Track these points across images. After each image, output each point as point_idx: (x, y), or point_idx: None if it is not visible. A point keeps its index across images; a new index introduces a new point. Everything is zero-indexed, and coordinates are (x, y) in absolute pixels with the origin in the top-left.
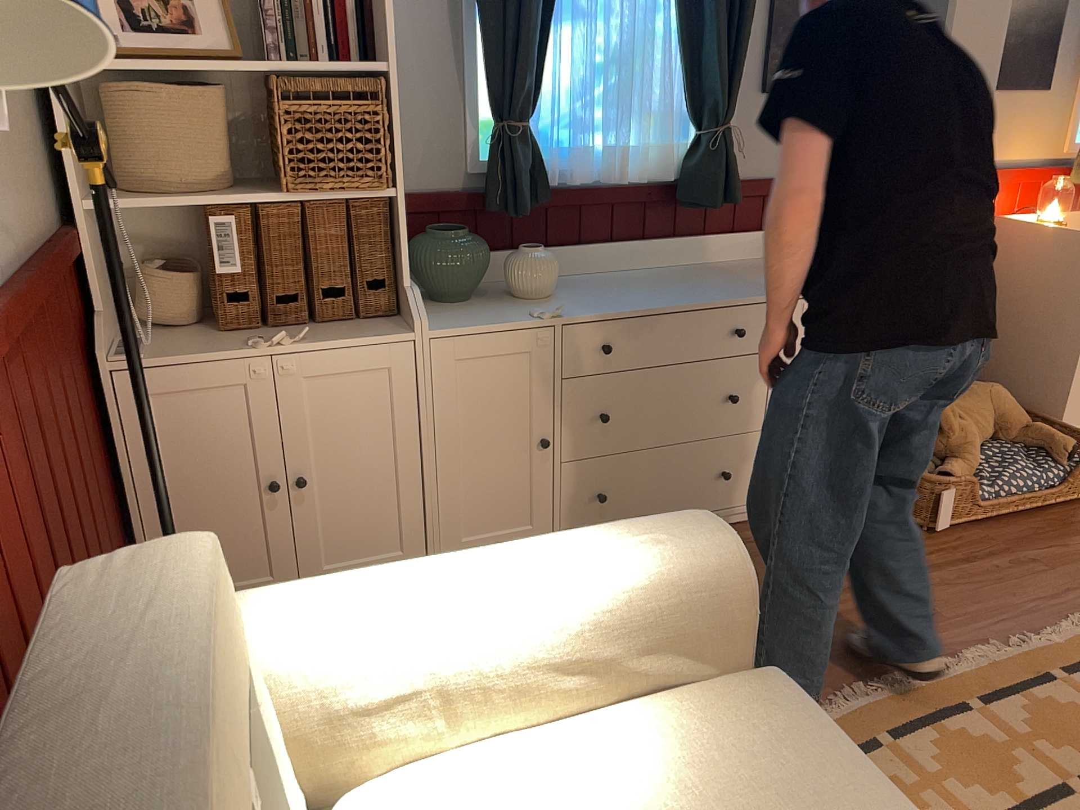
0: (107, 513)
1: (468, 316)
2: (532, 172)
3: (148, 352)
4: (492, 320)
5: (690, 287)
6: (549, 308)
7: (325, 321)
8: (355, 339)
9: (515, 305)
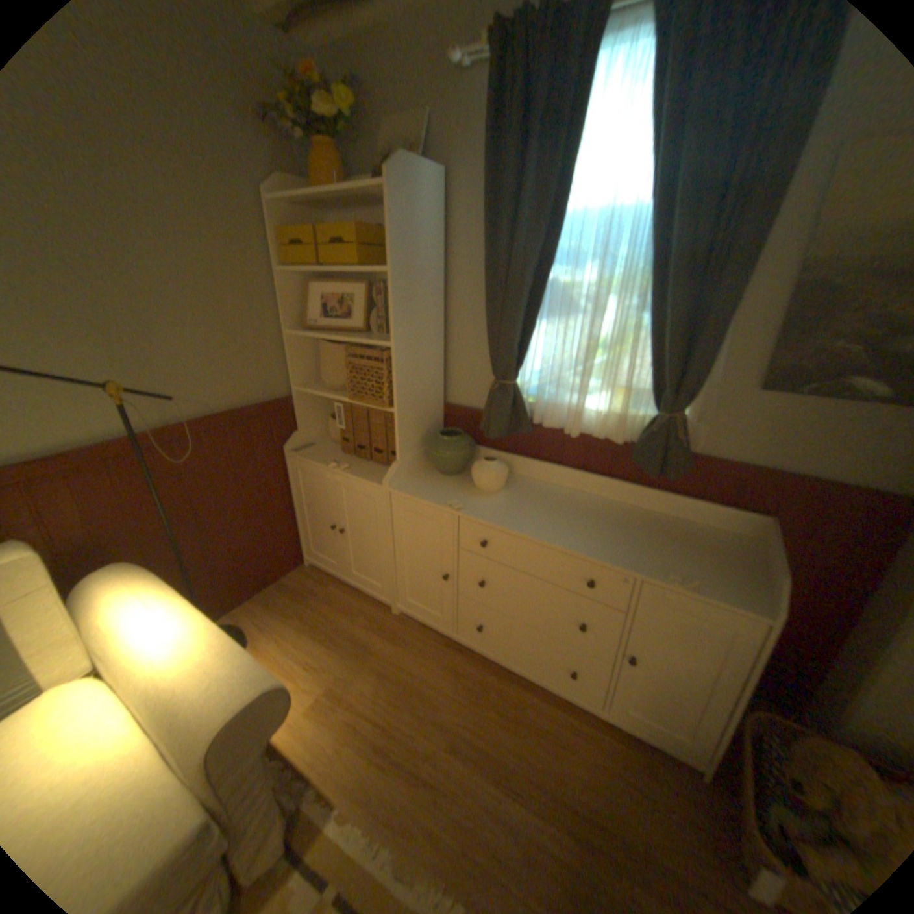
0: (271, 508)
1: (426, 487)
2: (510, 412)
3: (305, 451)
4: (429, 495)
5: (591, 528)
6: (458, 502)
7: (376, 462)
8: (365, 477)
9: (462, 491)
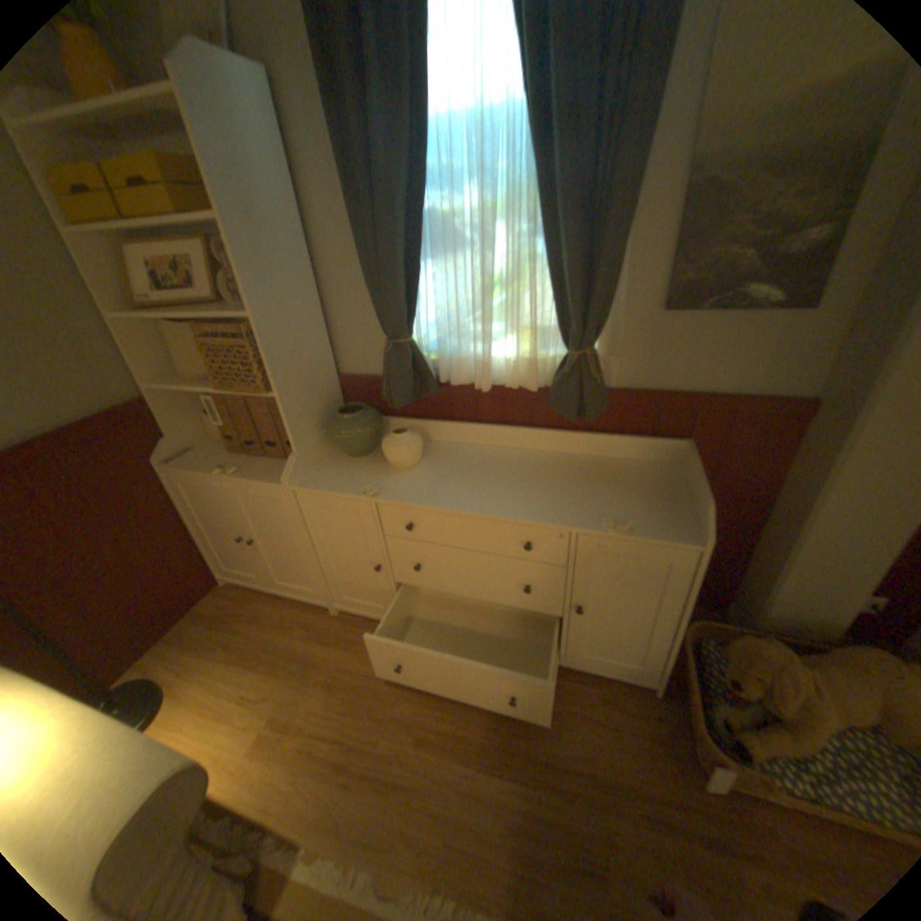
0: (155, 534)
1: (334, 476)
2: (412, 375)
3: (181, 460)
4: (339, 484)
5: (519, 486)
6: (373, 487)
7: (272, 456)
8: (260, 478)
9: (376, 472)
